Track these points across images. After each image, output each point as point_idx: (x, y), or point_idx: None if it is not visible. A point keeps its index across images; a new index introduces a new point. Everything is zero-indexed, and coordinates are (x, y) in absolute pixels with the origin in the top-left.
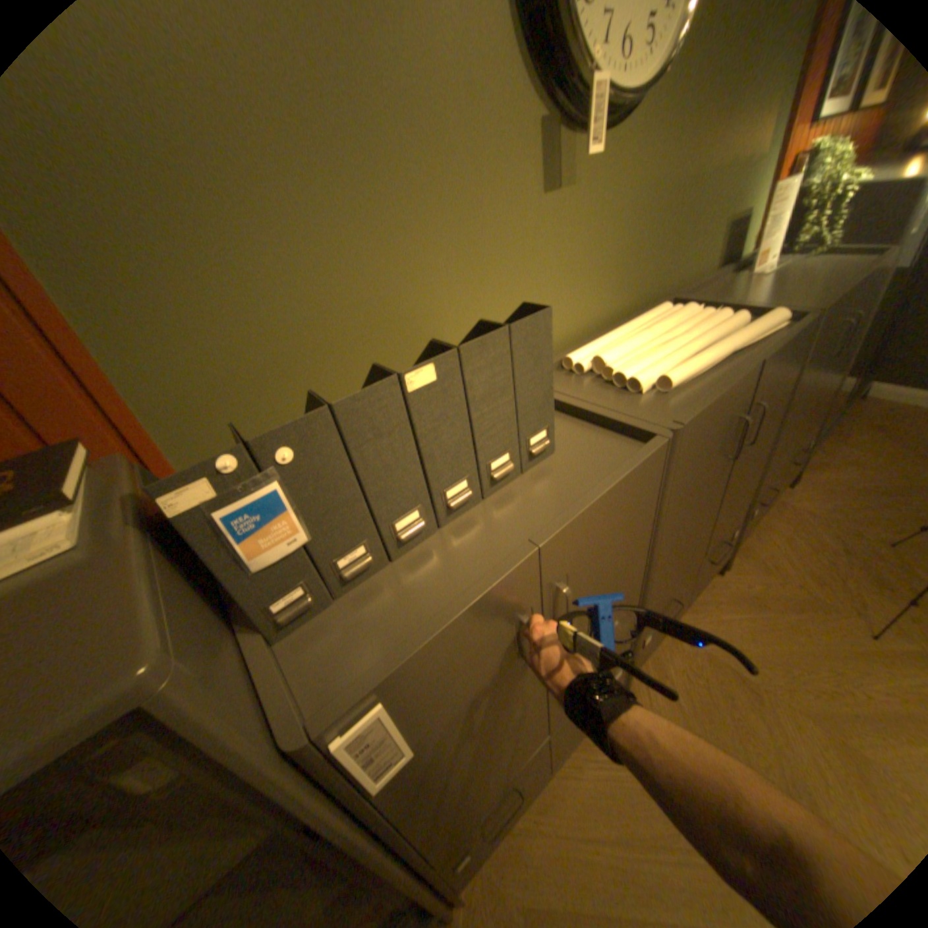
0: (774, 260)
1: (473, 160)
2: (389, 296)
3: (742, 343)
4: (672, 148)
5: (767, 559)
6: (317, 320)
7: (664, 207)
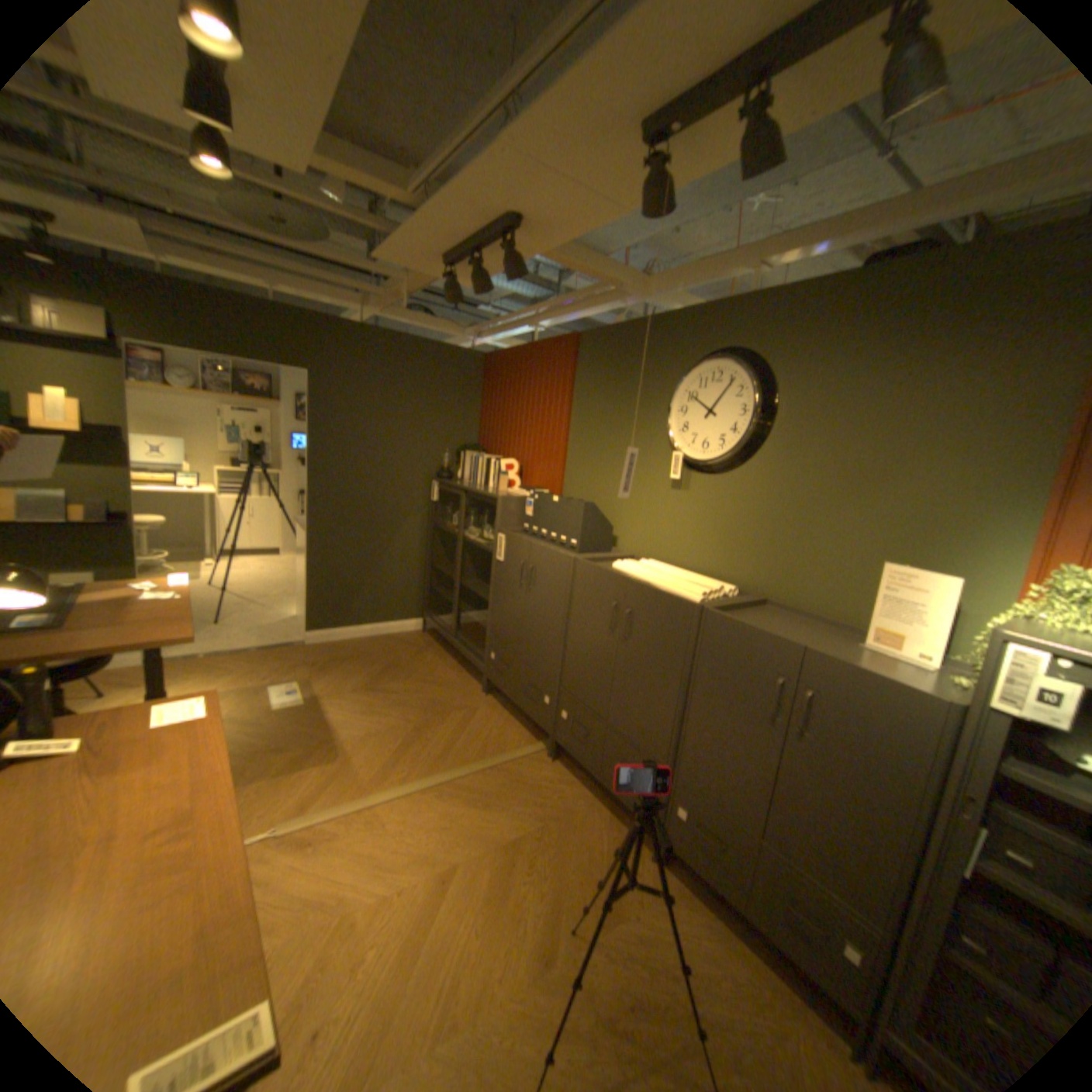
0: (923, 661)
1: (644, 470)
2: (609, 498)
3: (654, 583)
4: (772, 497)
5: (680, 916)
6: (593, 495)
7: (765, 531)
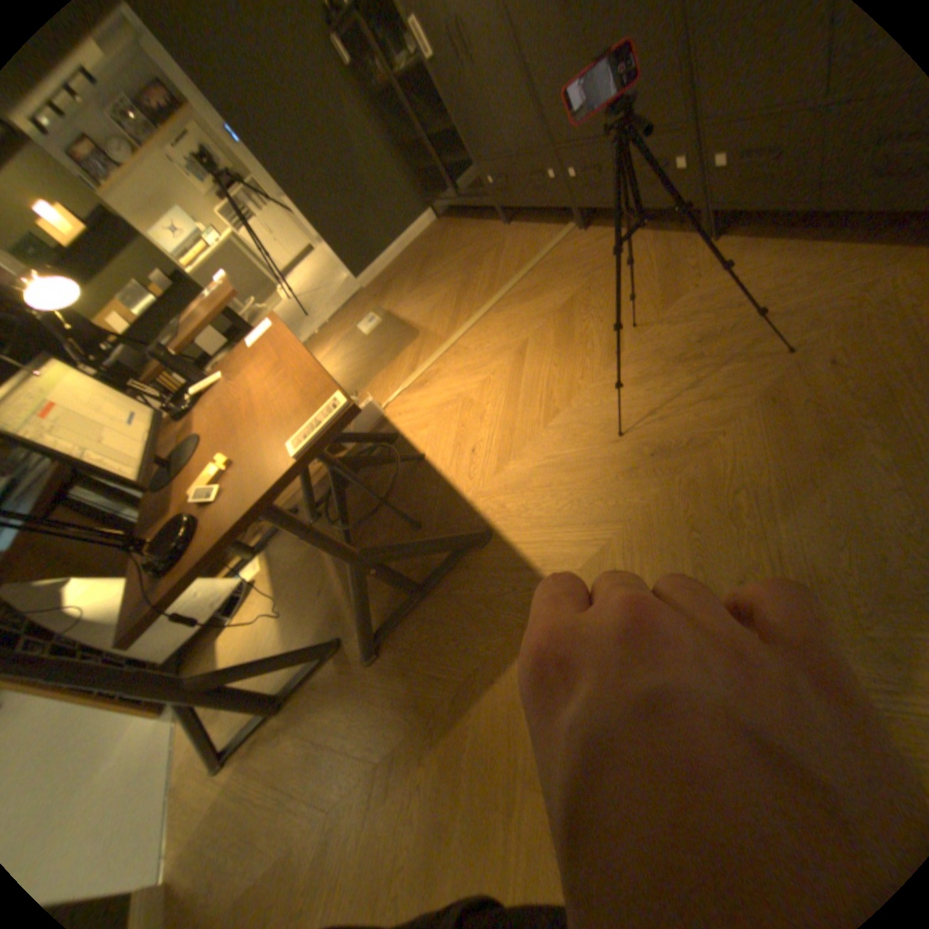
0: None
1: None
2: None
3: None
4: None
5: (743, 260)
6: None
7: None
